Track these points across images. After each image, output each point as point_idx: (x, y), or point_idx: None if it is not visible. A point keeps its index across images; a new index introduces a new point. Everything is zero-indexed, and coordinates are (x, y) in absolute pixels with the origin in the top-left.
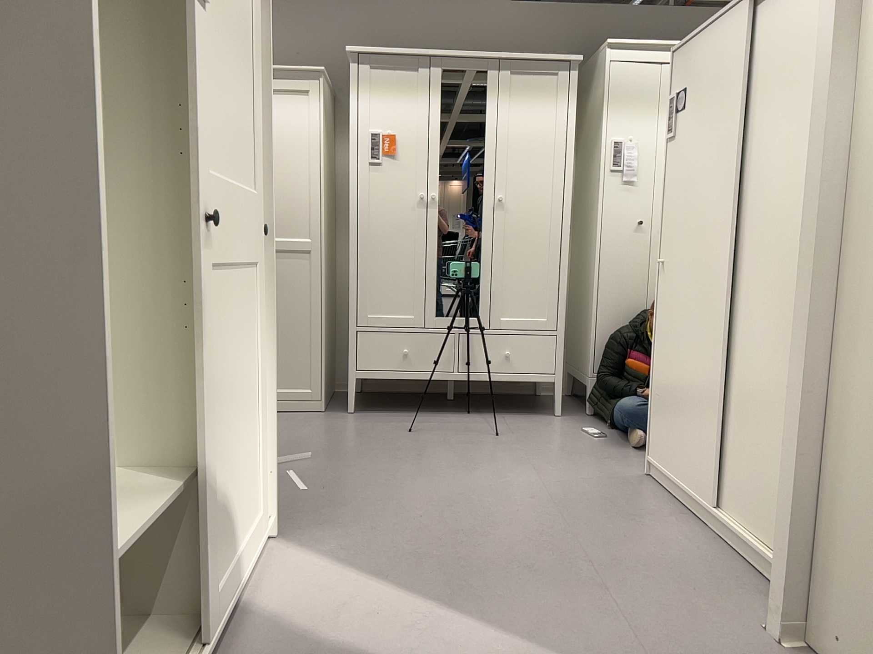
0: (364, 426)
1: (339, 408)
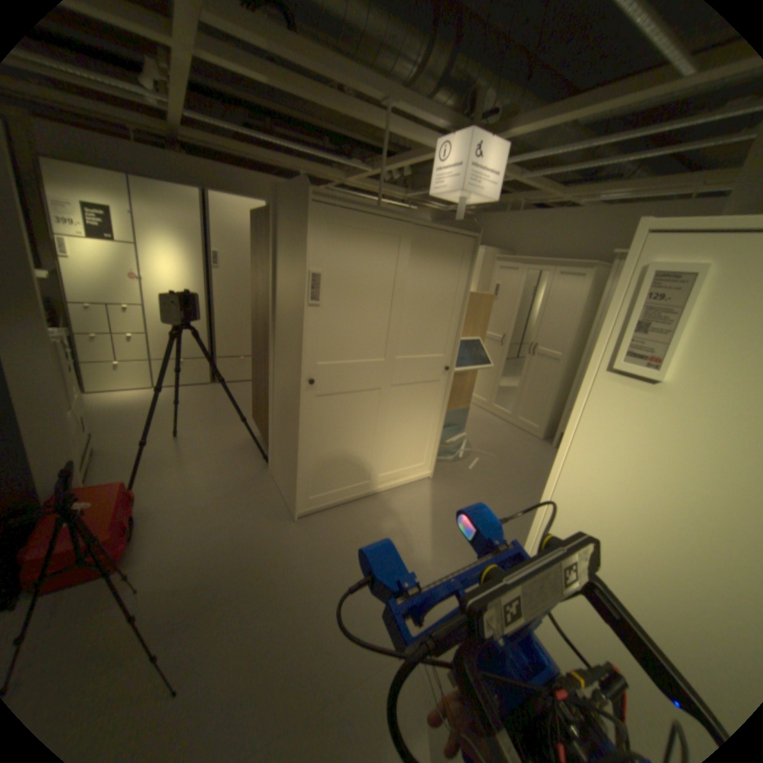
0: (548, 457)
1: (554, 442)
